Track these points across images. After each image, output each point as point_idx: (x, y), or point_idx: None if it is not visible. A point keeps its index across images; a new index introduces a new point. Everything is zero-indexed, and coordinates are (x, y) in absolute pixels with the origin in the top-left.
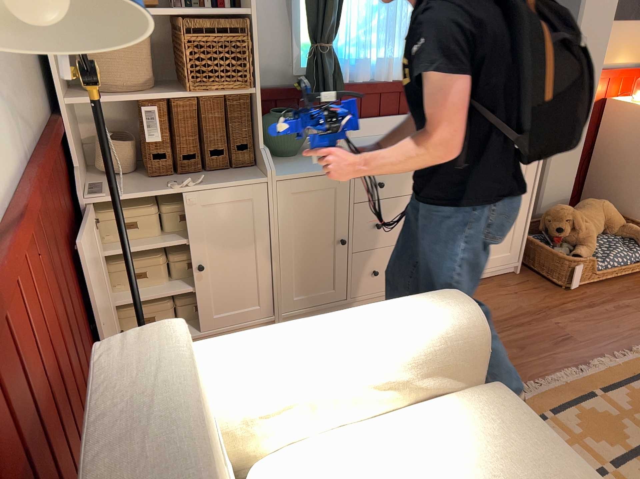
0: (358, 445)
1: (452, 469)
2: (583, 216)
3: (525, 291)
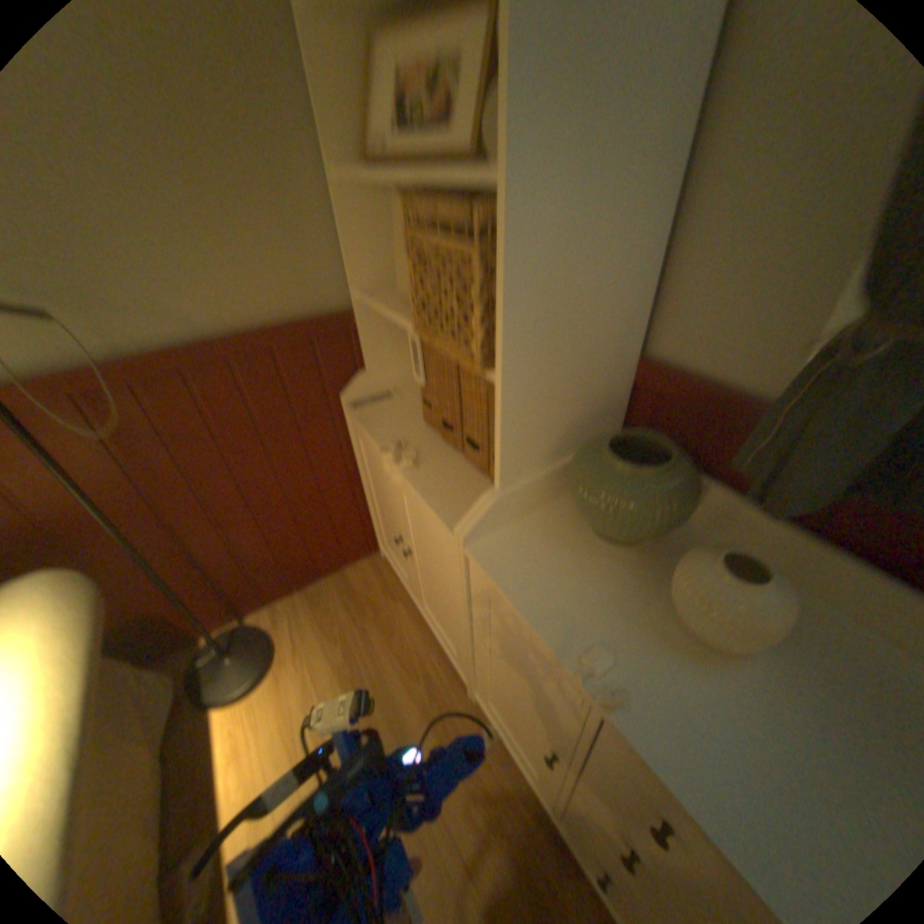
0: None
1: None
2: None
3: None
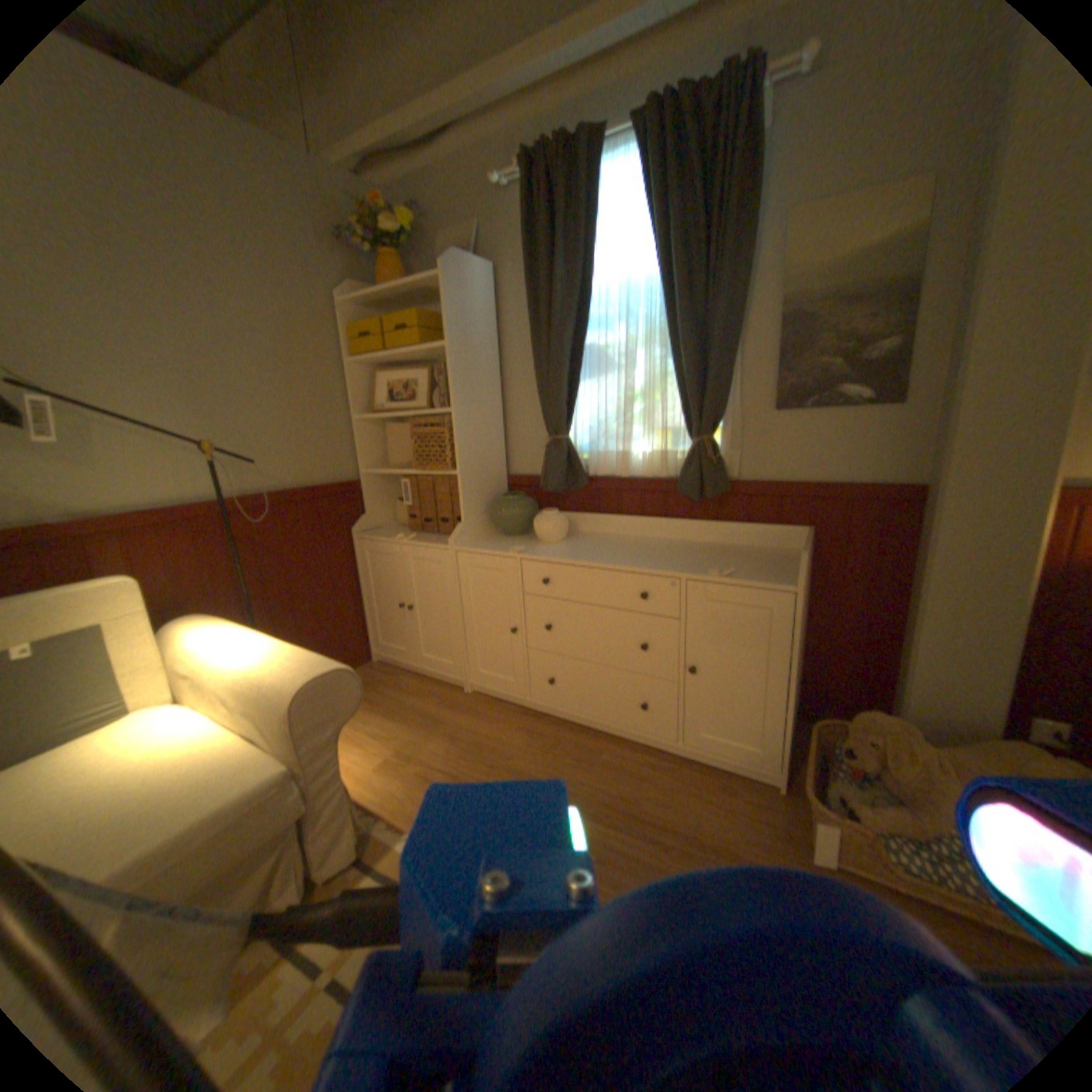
0: (186, 728)
1: (149, 774)
2: (950, 760)
3: (746, 818)
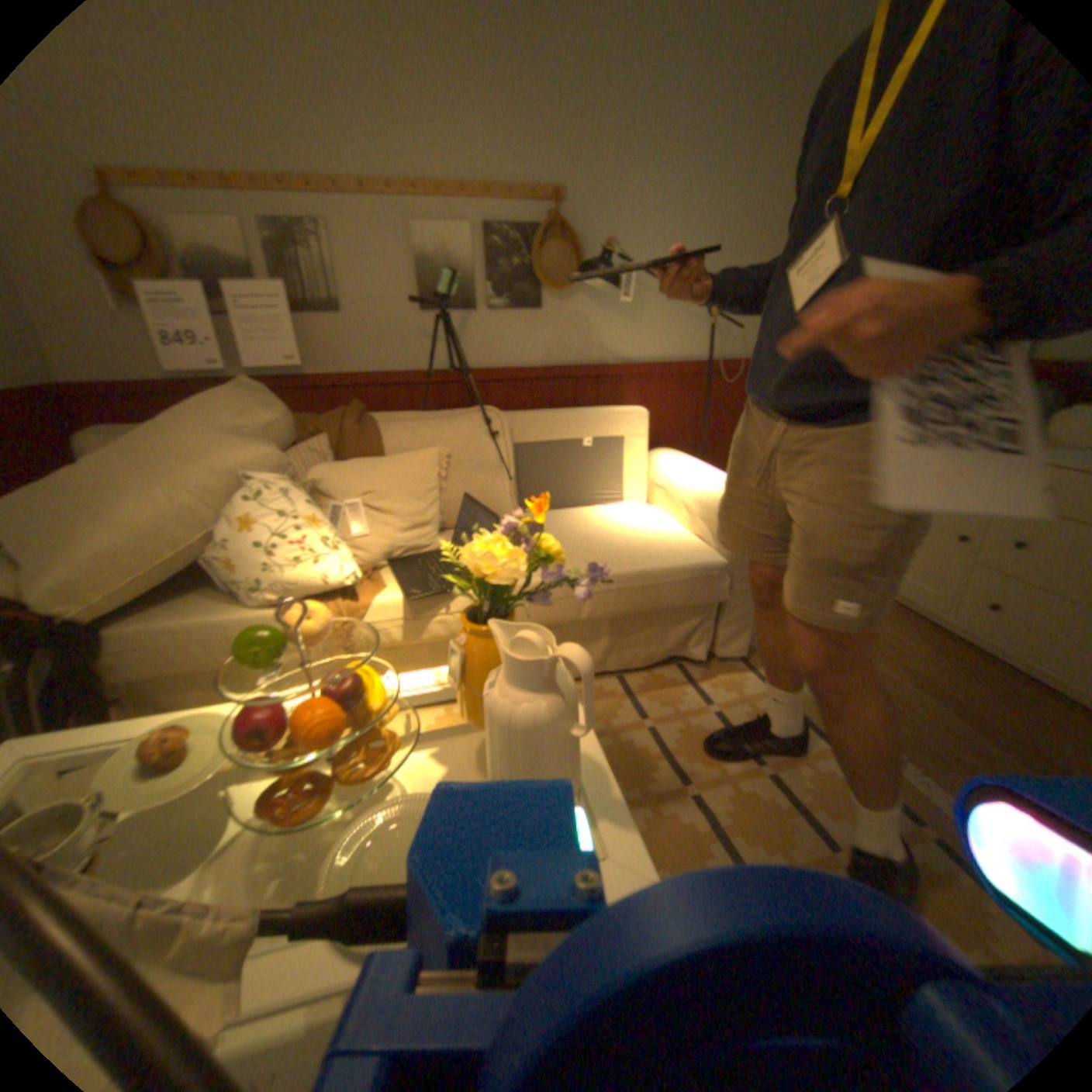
0: (658, 519)
1: (642, 534)
2: None
3: None
